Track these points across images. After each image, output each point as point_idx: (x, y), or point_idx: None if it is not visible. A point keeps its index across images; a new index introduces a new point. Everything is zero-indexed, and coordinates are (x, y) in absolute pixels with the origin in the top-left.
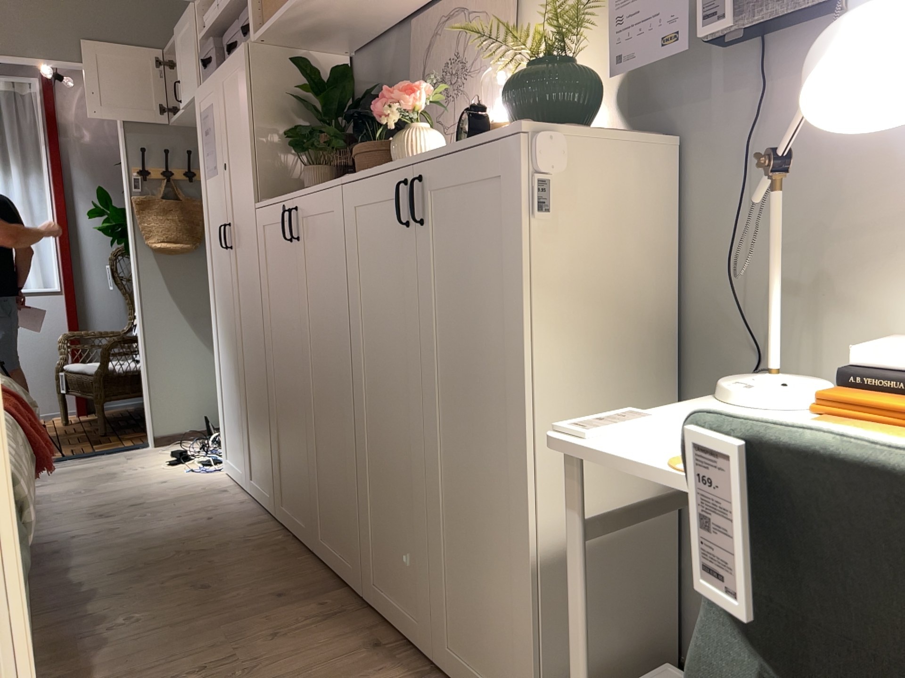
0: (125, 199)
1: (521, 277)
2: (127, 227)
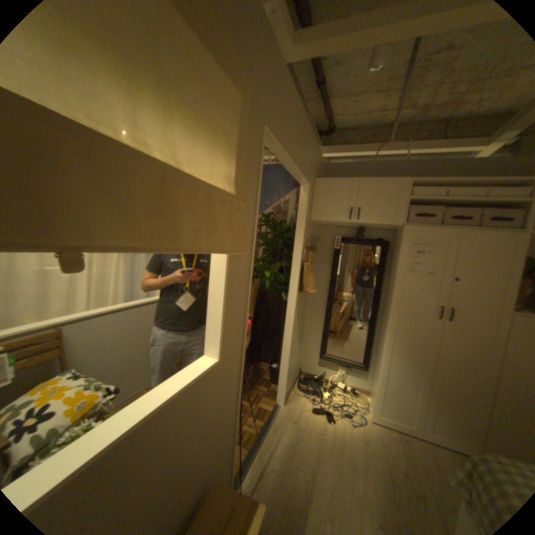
0: (297, 263)
1: None
2: (292, 279)
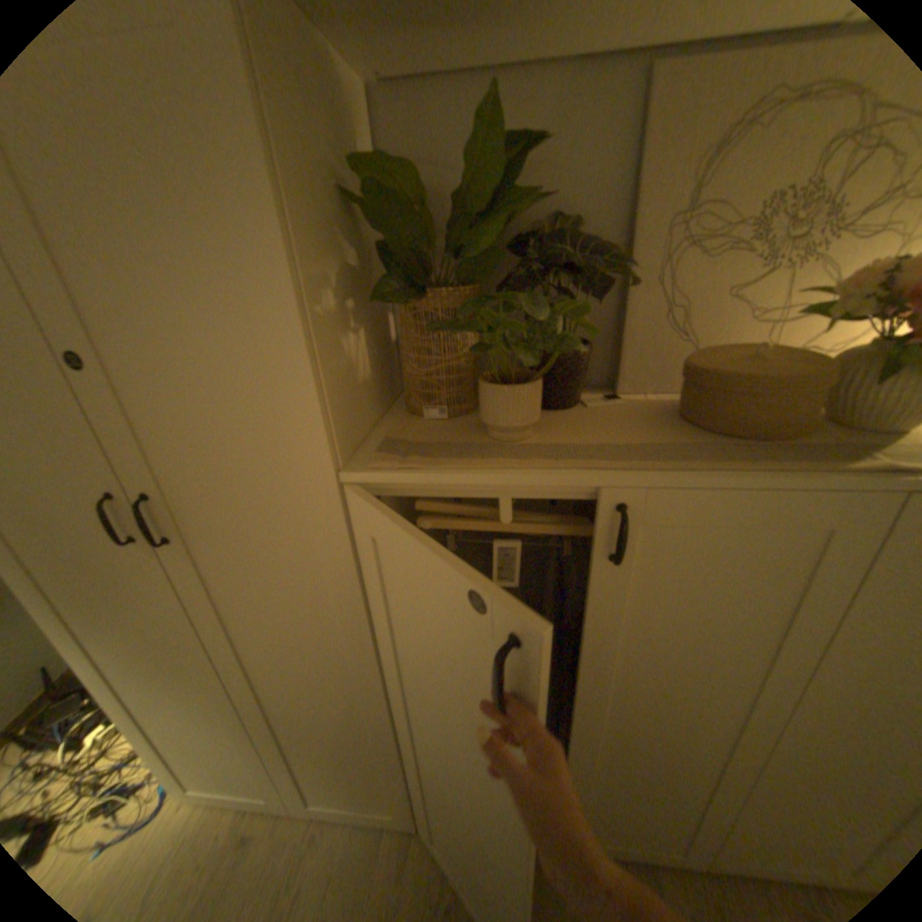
0: None
1: None
2: None
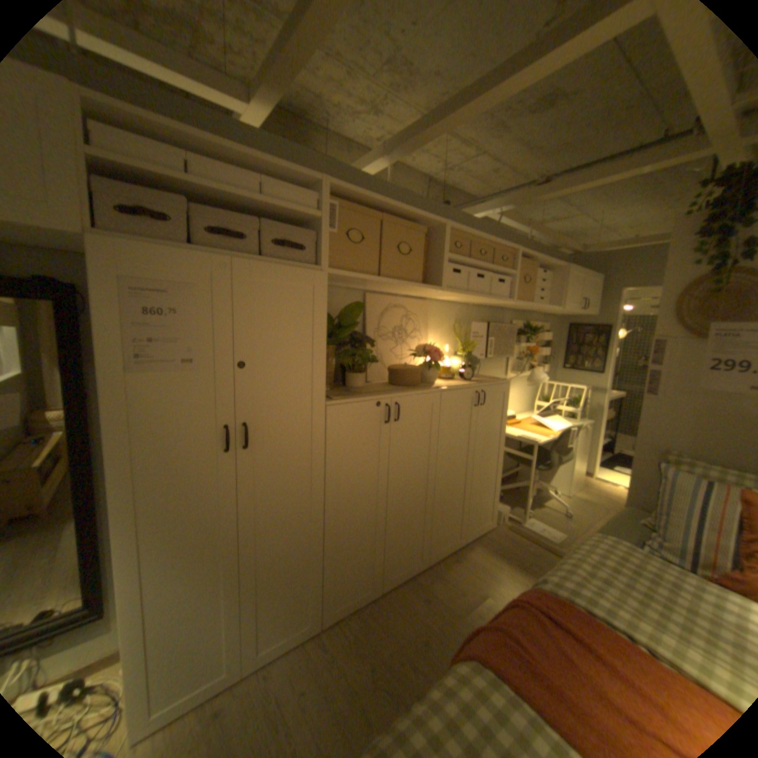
0: None
1: (505, 415)
2: None
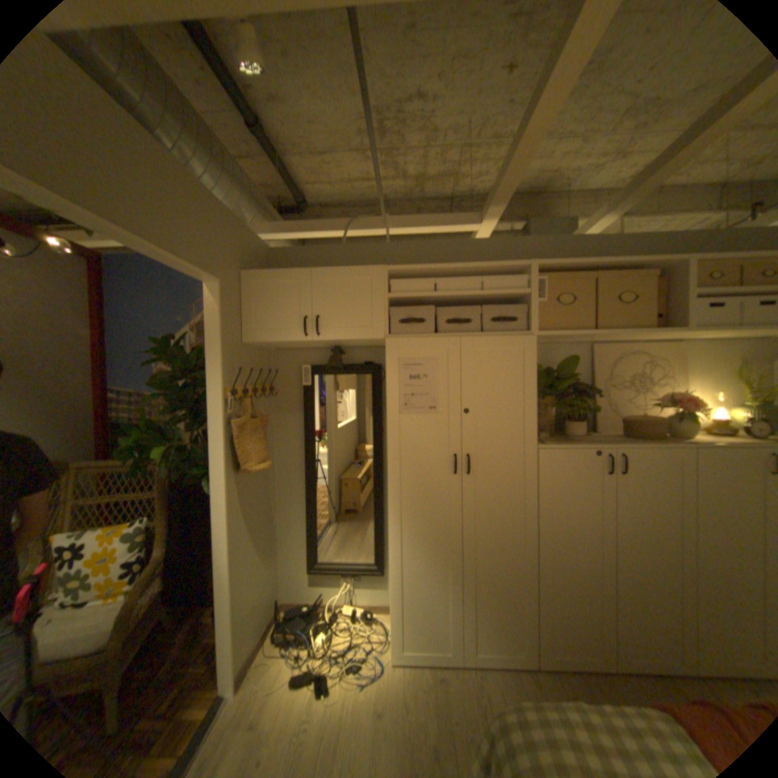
0: (216, 422)
1: None
2: (211, 453)
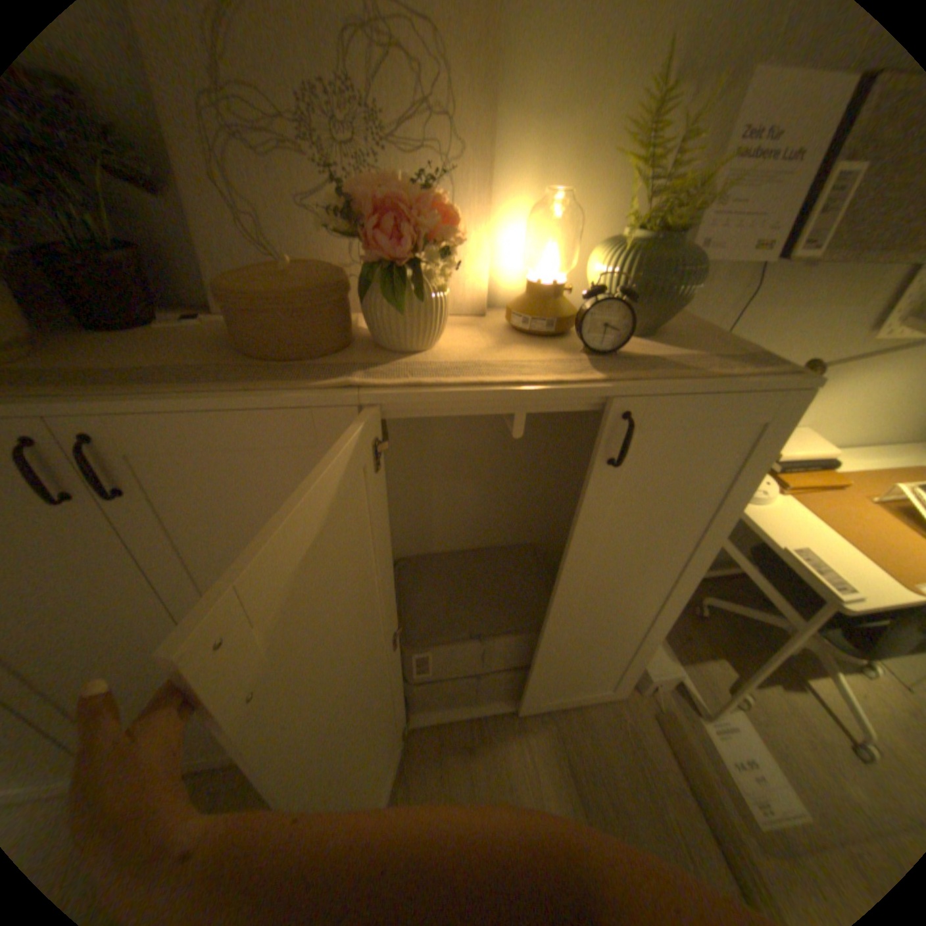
0: None
1: (748, 495)
2: None
